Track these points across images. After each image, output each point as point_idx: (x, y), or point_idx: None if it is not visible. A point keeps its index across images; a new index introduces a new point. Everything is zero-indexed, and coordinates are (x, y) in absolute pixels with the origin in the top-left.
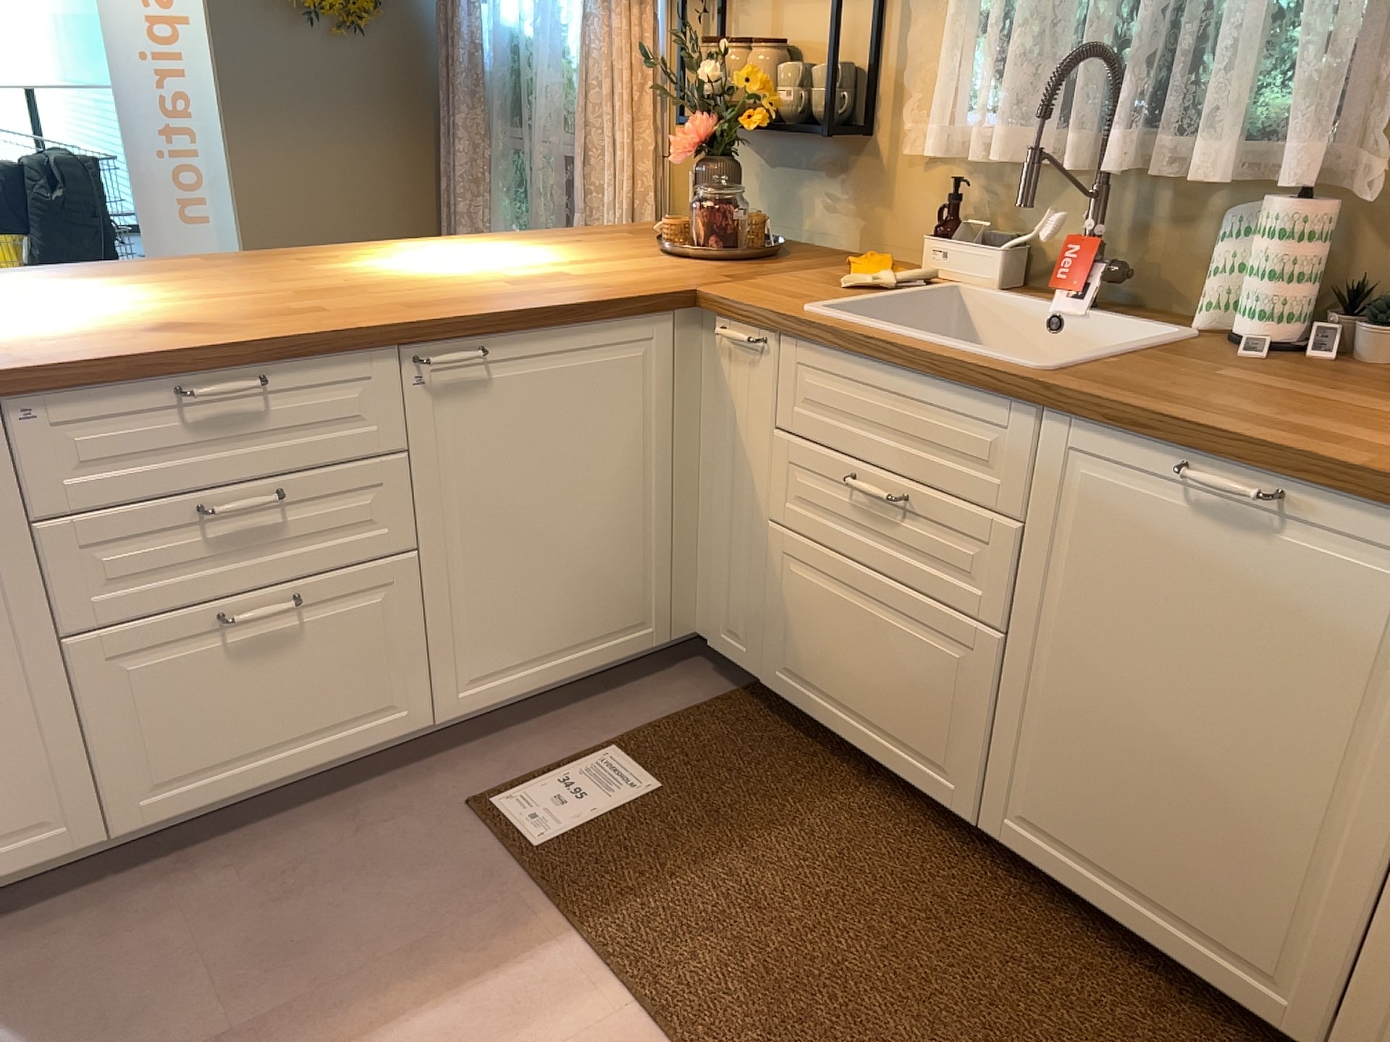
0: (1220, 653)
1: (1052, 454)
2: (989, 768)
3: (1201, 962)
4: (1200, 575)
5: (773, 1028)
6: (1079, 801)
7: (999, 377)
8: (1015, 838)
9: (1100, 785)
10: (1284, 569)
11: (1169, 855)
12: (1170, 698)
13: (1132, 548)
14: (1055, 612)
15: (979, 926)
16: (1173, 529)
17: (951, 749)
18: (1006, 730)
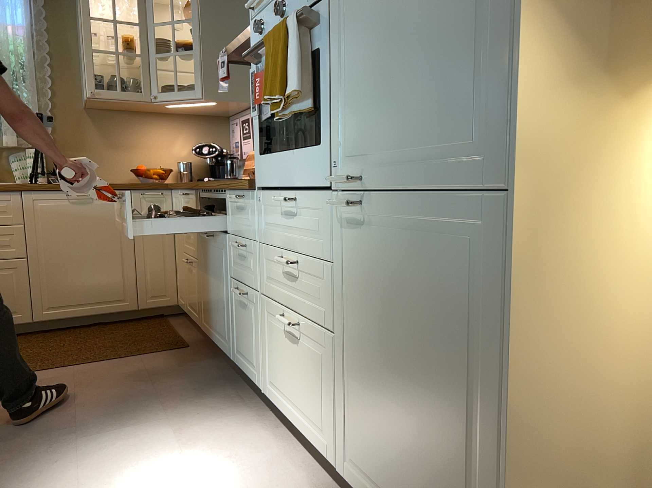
0: (88, 233)
1: (28, 203)
2: (31, 302)
3: (108, 308)
4: (77, 217)
5: (39, 363)
6: (64, 290)
7: (4, 186)
8: (47, 316)
9: (69, 282)
10: (95, 209)
11: (92, 288)
12: (80, 249)
13: (58, 218)
14: (41, 244)
15: (53, 339)
16: (68, 210)
17: (16, 304)
18: (35, 285)
